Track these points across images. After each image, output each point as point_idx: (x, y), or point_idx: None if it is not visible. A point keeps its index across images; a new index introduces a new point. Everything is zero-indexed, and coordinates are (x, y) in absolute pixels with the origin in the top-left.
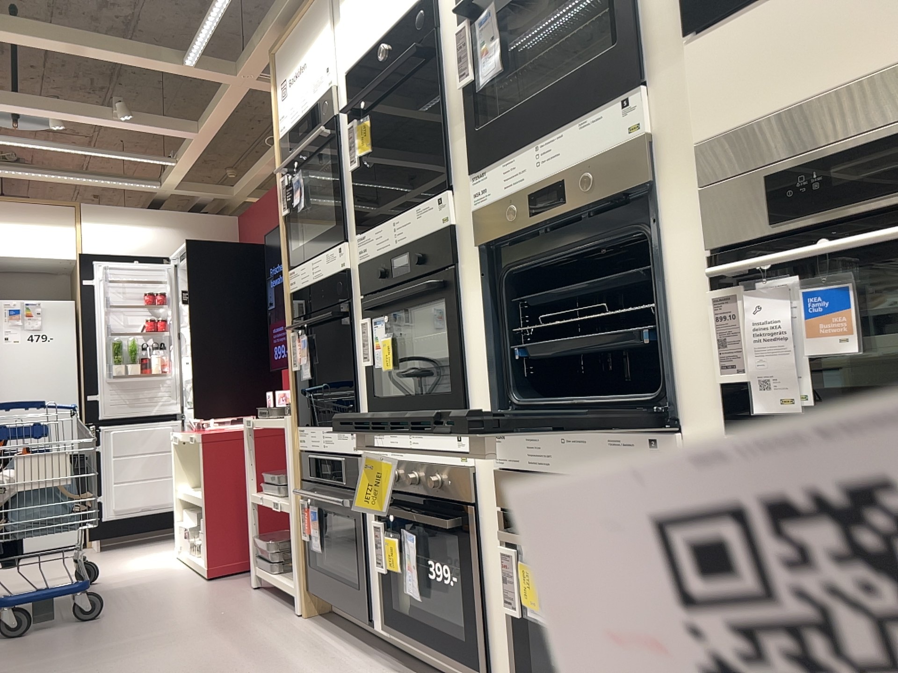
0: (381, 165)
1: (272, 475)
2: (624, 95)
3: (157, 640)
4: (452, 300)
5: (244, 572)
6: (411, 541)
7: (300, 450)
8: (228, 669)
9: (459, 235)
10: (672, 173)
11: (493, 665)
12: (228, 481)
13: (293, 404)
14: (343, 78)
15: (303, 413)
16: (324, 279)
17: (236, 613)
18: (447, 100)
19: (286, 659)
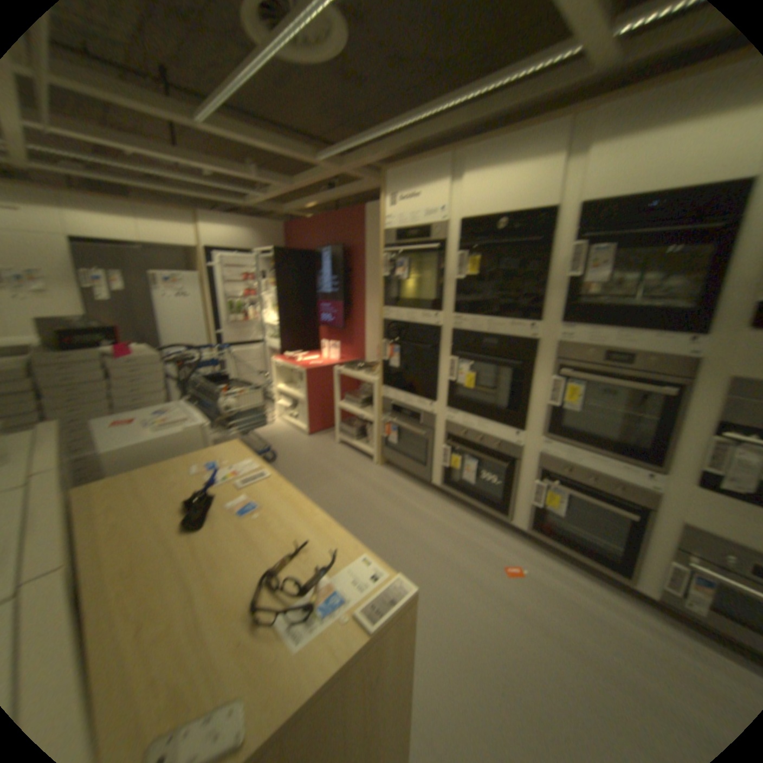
0: (469, 278)
1: (346, 398)
2: (695, 336)
3: (317, 482)
4: (521, 372)
5: (320, 433)
6: (472, 464)
7: (382, 399)
8: (368, 502)
9: (540, 347)
10: (708, 381)
11: (511, 516)
12: (314, 394)
13: (379, 377)
14: (453, 221)
15: (383, 382)
16: (415, 326)
17: (342, 464)
18: (549, 275)
19: (390, 496)
